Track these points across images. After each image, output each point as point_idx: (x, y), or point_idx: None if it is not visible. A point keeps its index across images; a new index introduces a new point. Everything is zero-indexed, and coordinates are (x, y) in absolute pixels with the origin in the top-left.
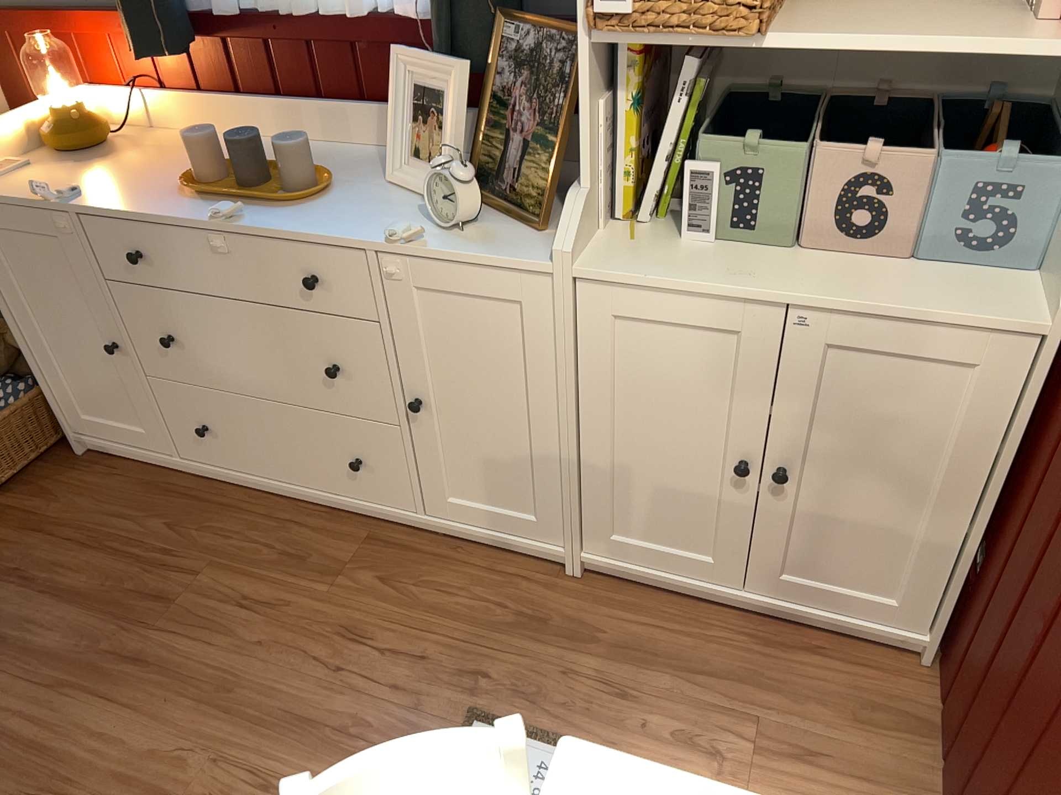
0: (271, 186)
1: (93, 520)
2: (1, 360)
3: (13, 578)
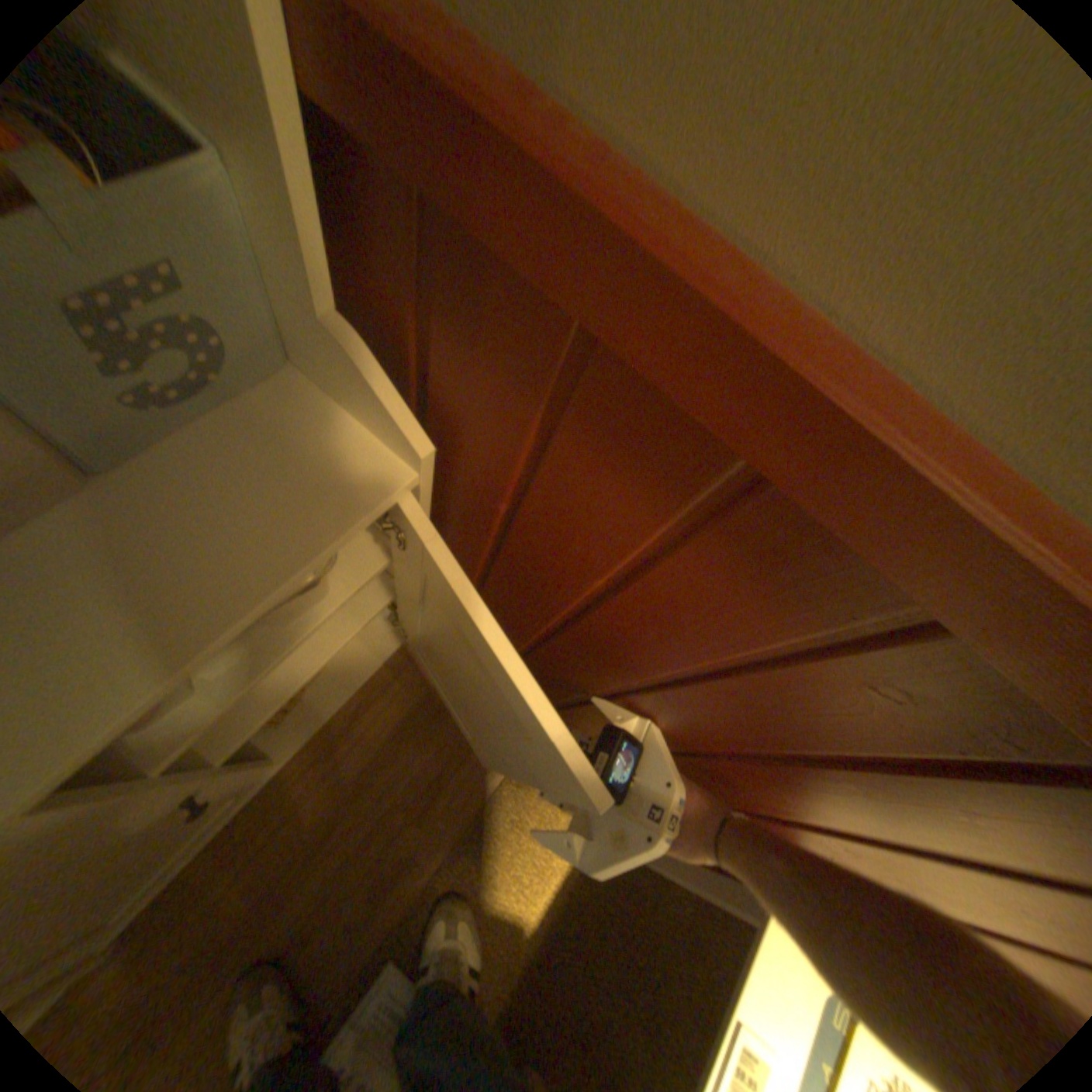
0: None
1: None
2: None
3: None
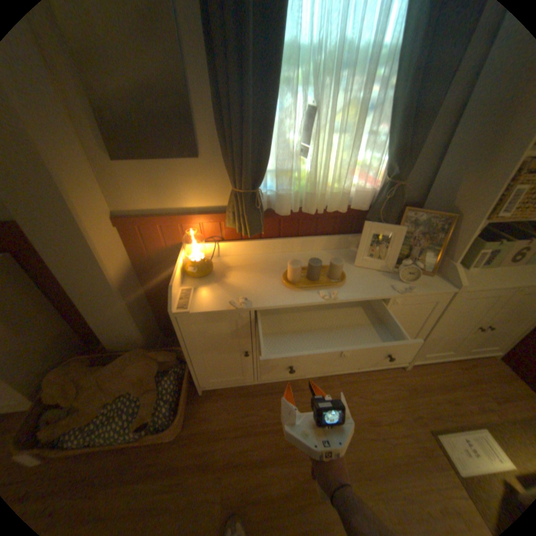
0: (320, 277)
1: (235, 426)
2: (154, 373)
3: (227, 473)
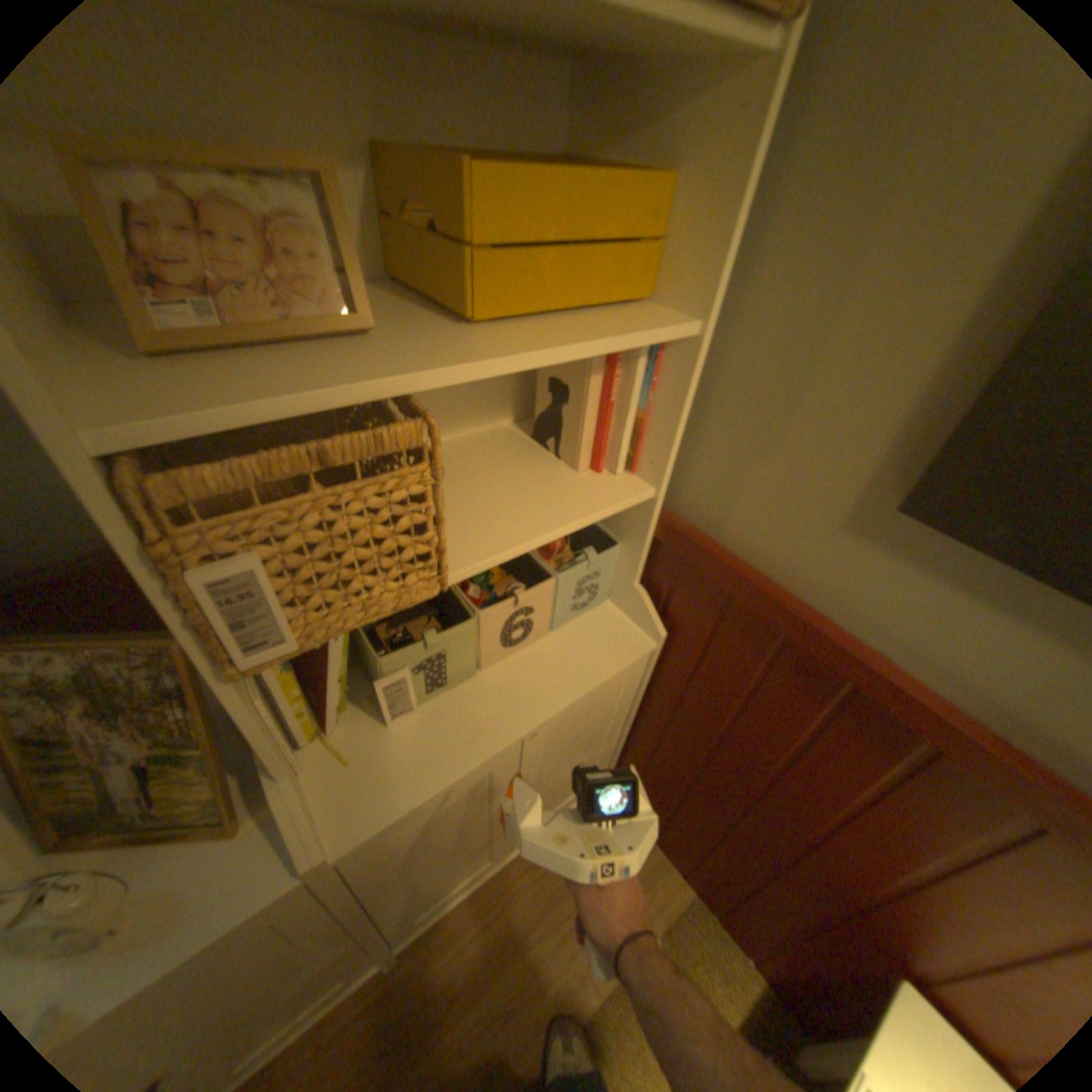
0: None
1: None
2: None
3: None
